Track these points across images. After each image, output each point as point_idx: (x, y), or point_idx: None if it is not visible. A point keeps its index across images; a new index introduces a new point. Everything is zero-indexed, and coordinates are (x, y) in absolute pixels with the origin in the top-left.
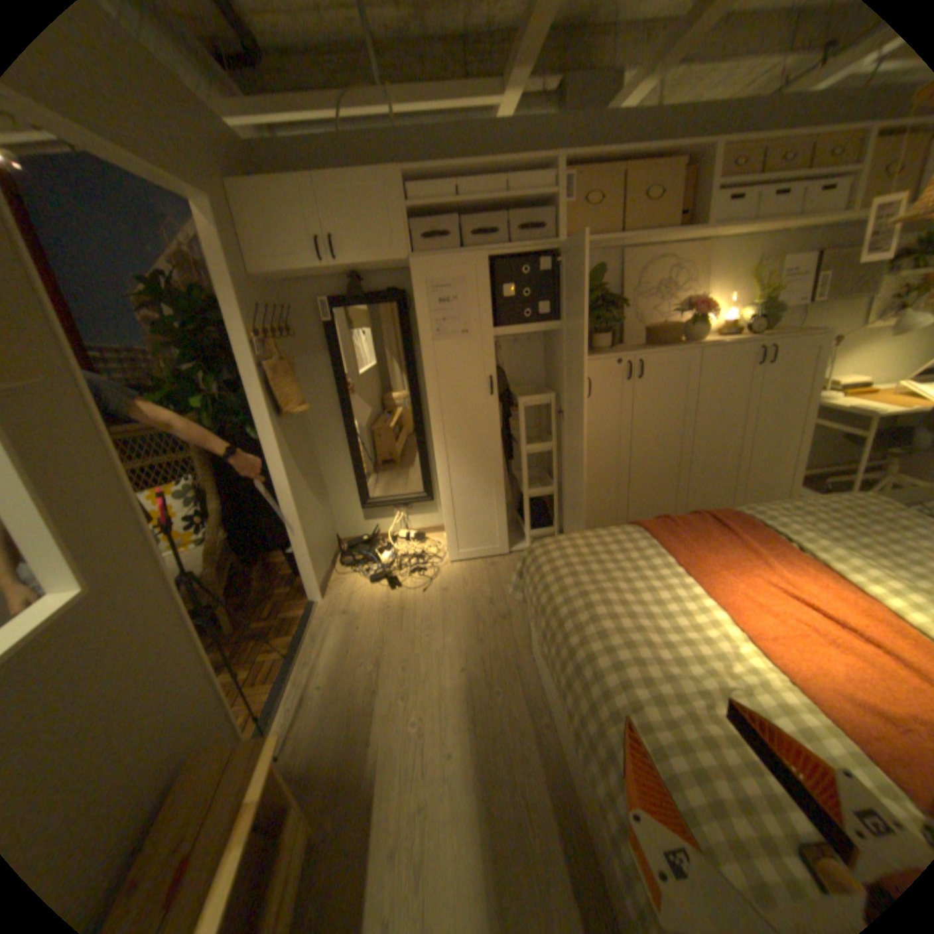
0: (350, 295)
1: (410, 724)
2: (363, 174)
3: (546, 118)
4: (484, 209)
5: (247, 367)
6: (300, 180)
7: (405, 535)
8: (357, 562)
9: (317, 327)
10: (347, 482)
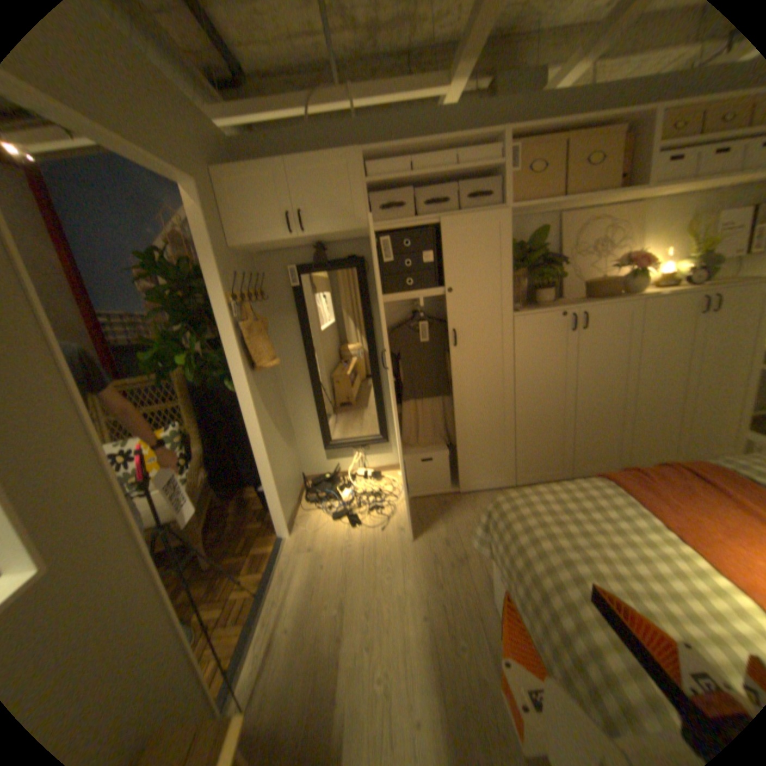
0: (316, 263)
1: (376, 681)
2: (329, 156)
3: (488, 103)
4: (435, 183)
5: (226, 328)
6: (275, 164)
7: (363, 473)
8: (321, 500)
9: (288, 291)
10: (312, 426)
